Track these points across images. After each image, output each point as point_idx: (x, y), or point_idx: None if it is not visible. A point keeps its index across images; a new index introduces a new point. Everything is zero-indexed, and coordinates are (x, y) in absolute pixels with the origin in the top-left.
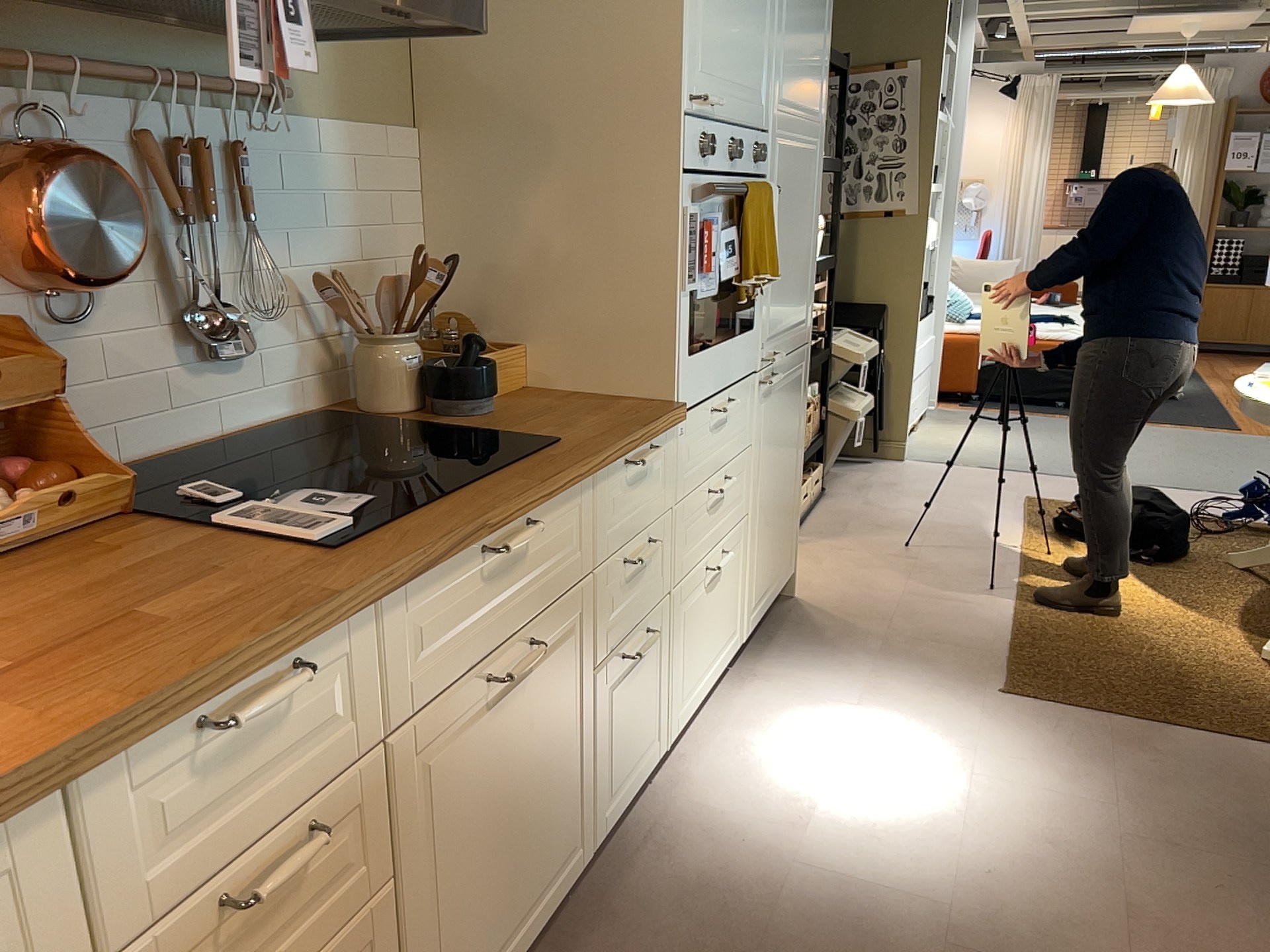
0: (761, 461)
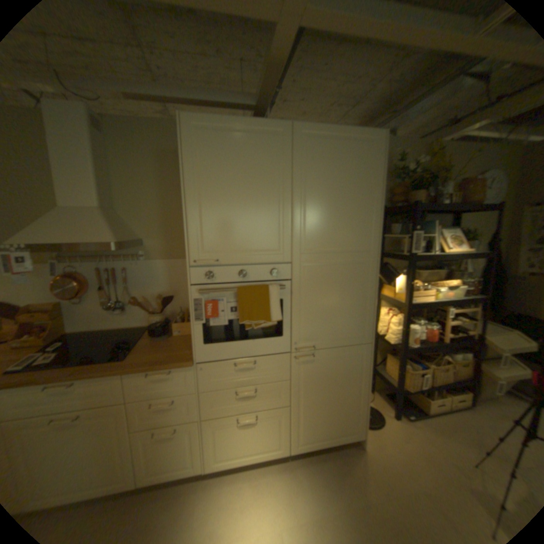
0: (301, 388)
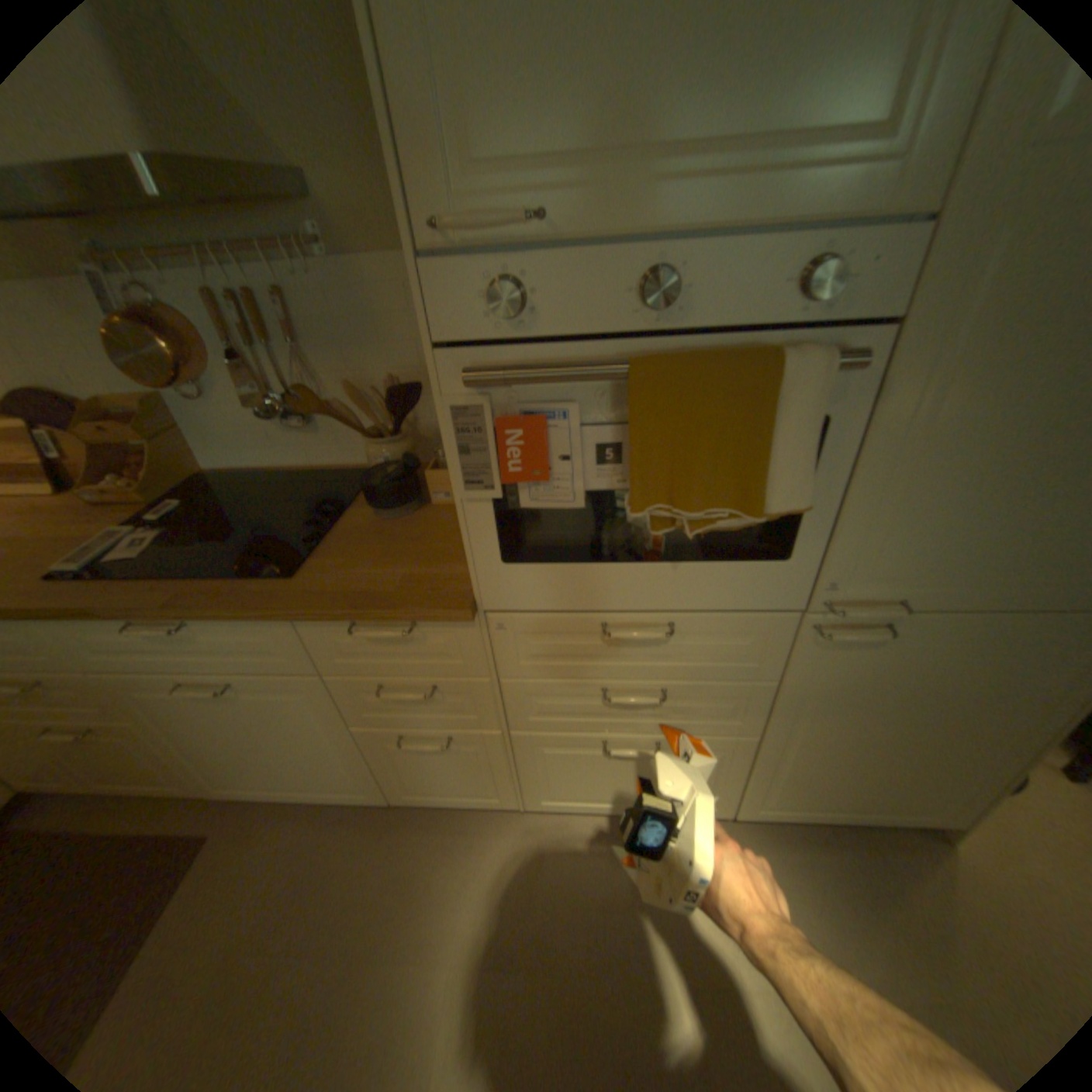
0: (811, 705)
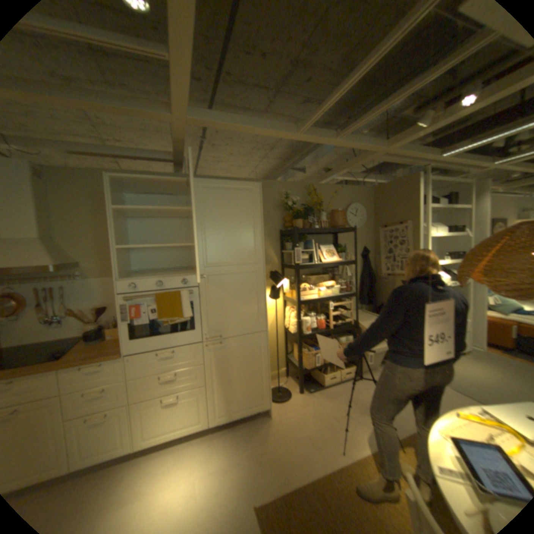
0: (213, 371)
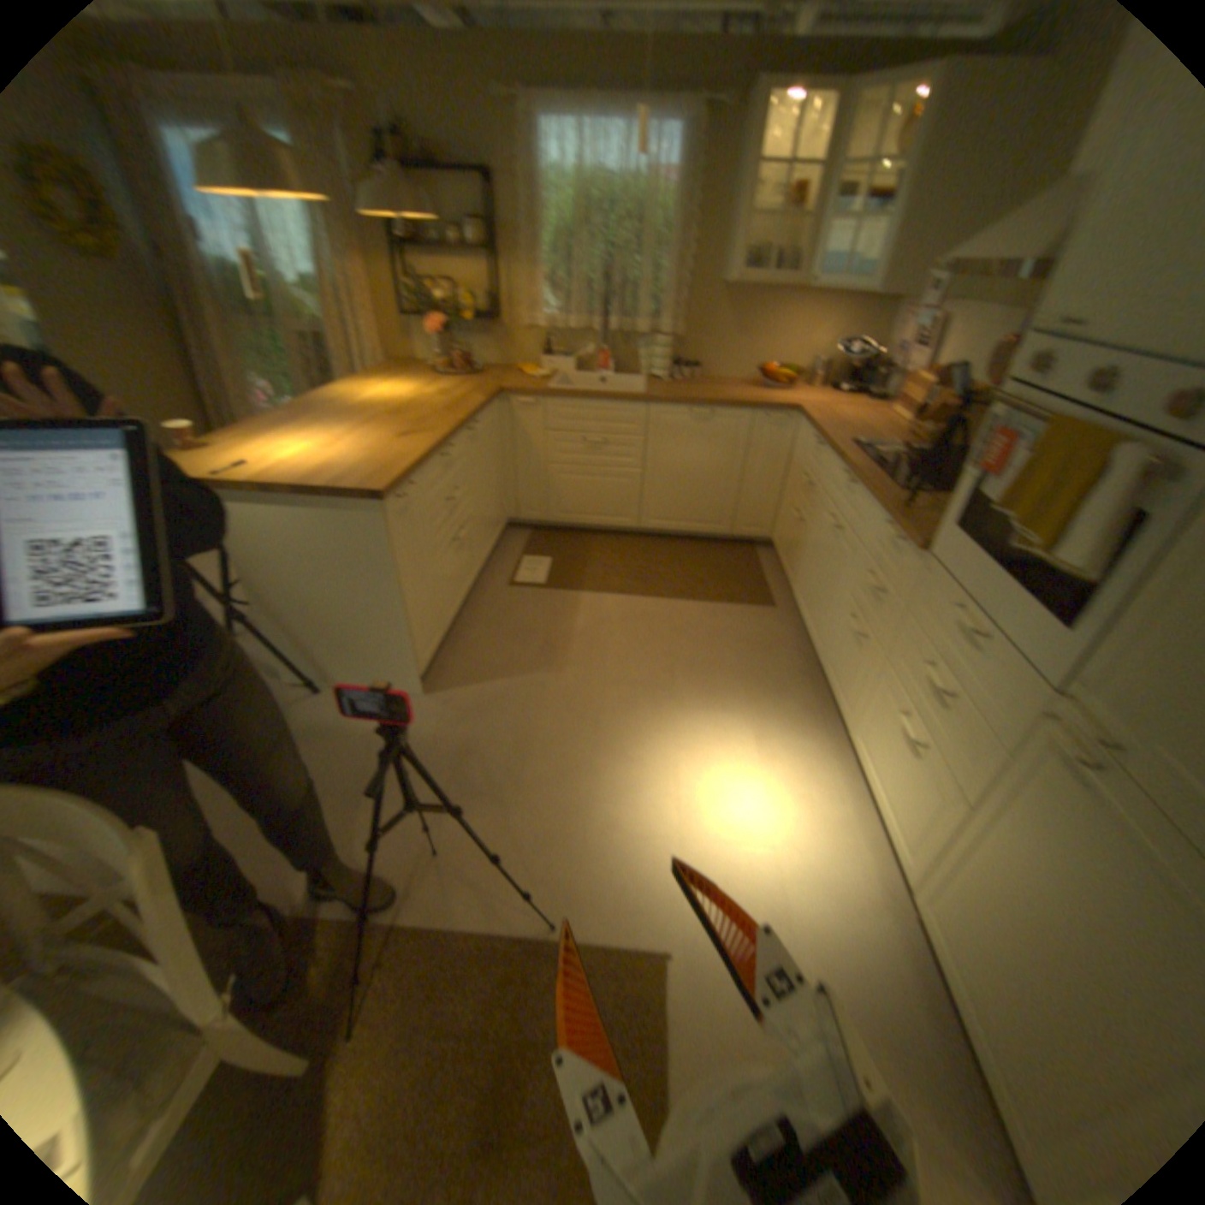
0: (1012, 810)
